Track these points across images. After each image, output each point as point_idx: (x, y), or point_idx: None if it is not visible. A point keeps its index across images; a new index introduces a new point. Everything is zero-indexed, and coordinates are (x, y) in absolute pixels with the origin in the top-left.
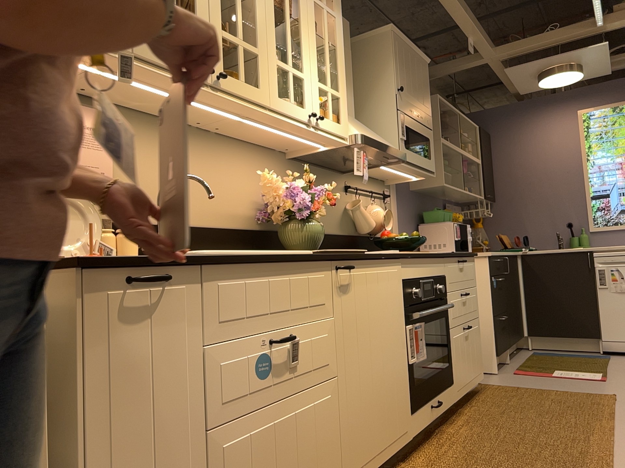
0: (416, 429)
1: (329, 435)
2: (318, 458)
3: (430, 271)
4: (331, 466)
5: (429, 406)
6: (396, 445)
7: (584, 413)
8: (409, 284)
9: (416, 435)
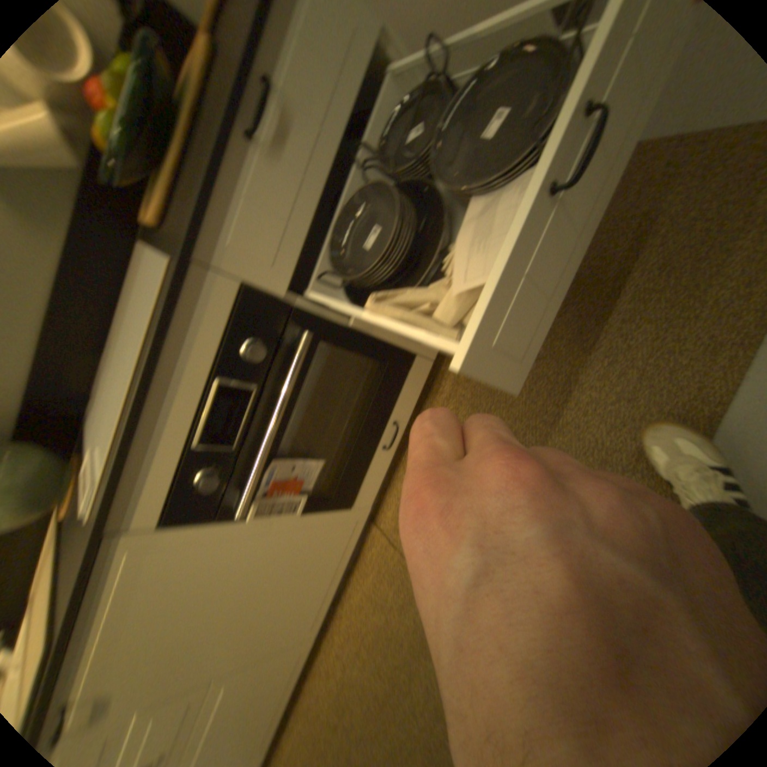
0: (371, 500)
1: (258, 677)
2: (265, 687)
3: (191, 390)
4: (284, 666)
5: (378, 457)
6: (351, 549)
7: (690, 305)
8: (178, 504)
9: (375, 499)
